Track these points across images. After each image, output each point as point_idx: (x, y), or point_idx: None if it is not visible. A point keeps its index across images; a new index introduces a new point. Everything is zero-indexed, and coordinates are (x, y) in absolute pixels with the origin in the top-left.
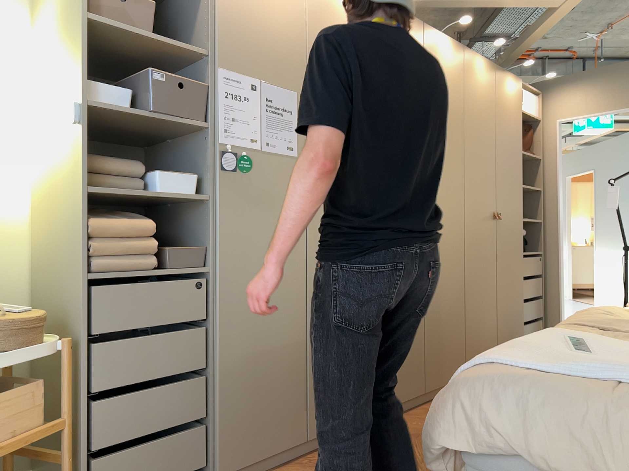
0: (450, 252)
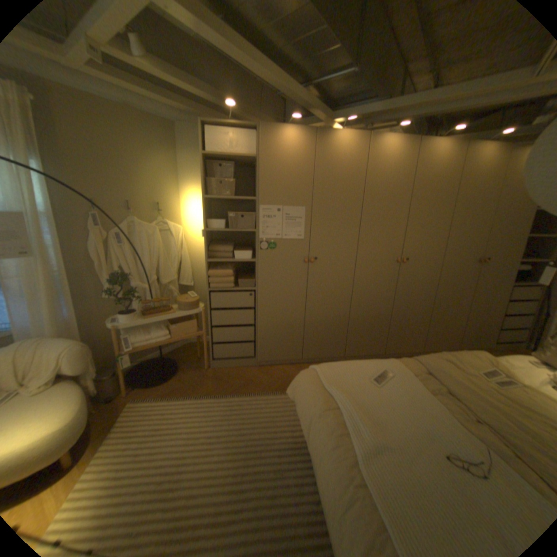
0: (427, 284)
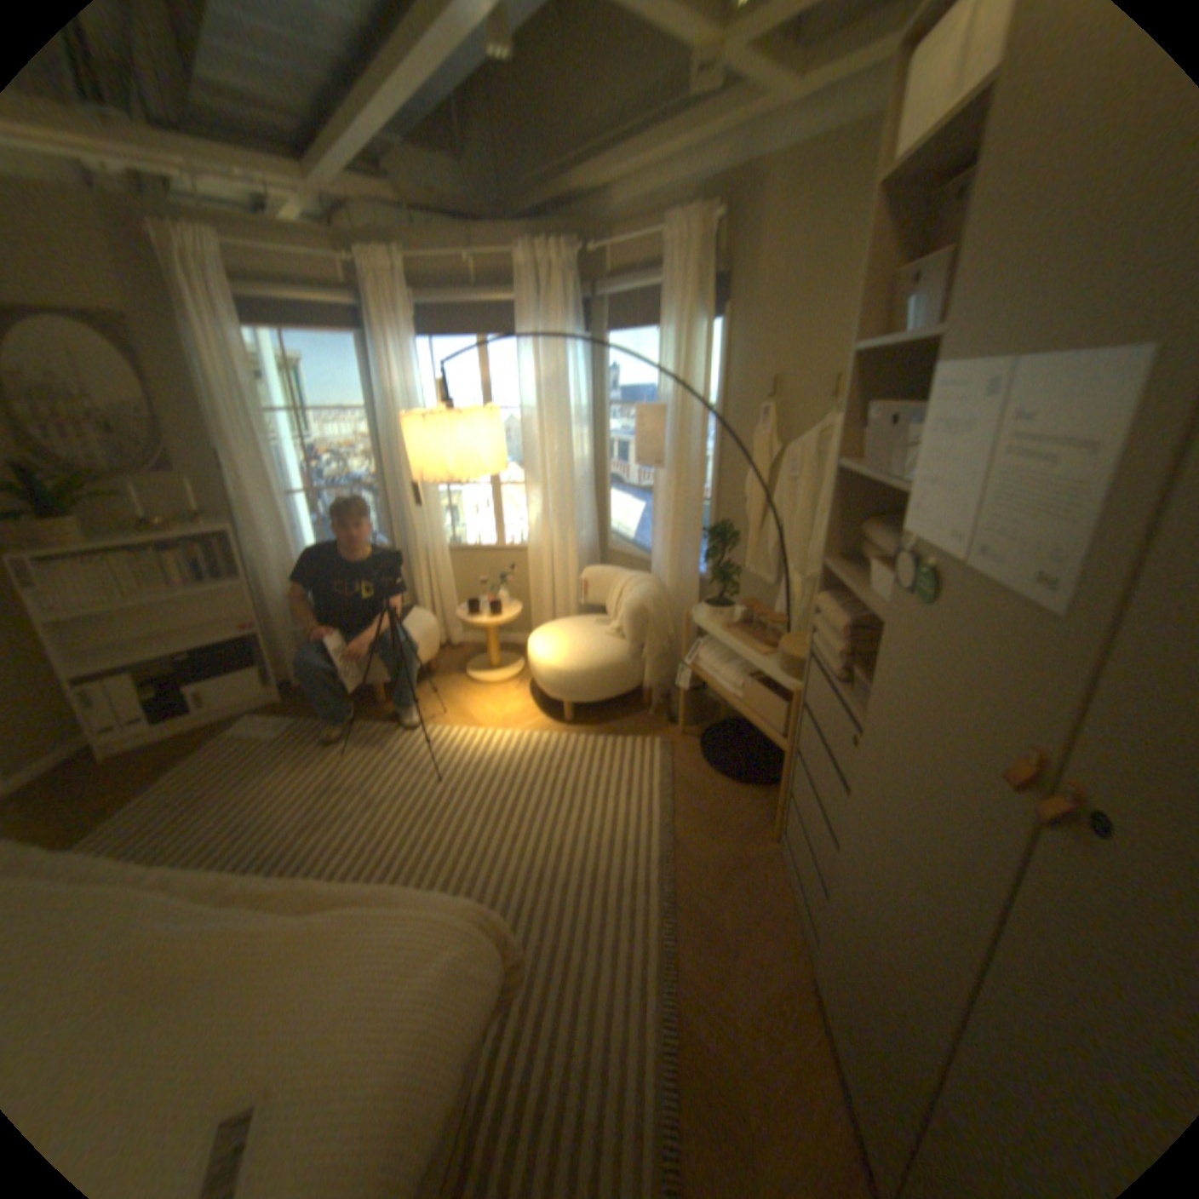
0: None
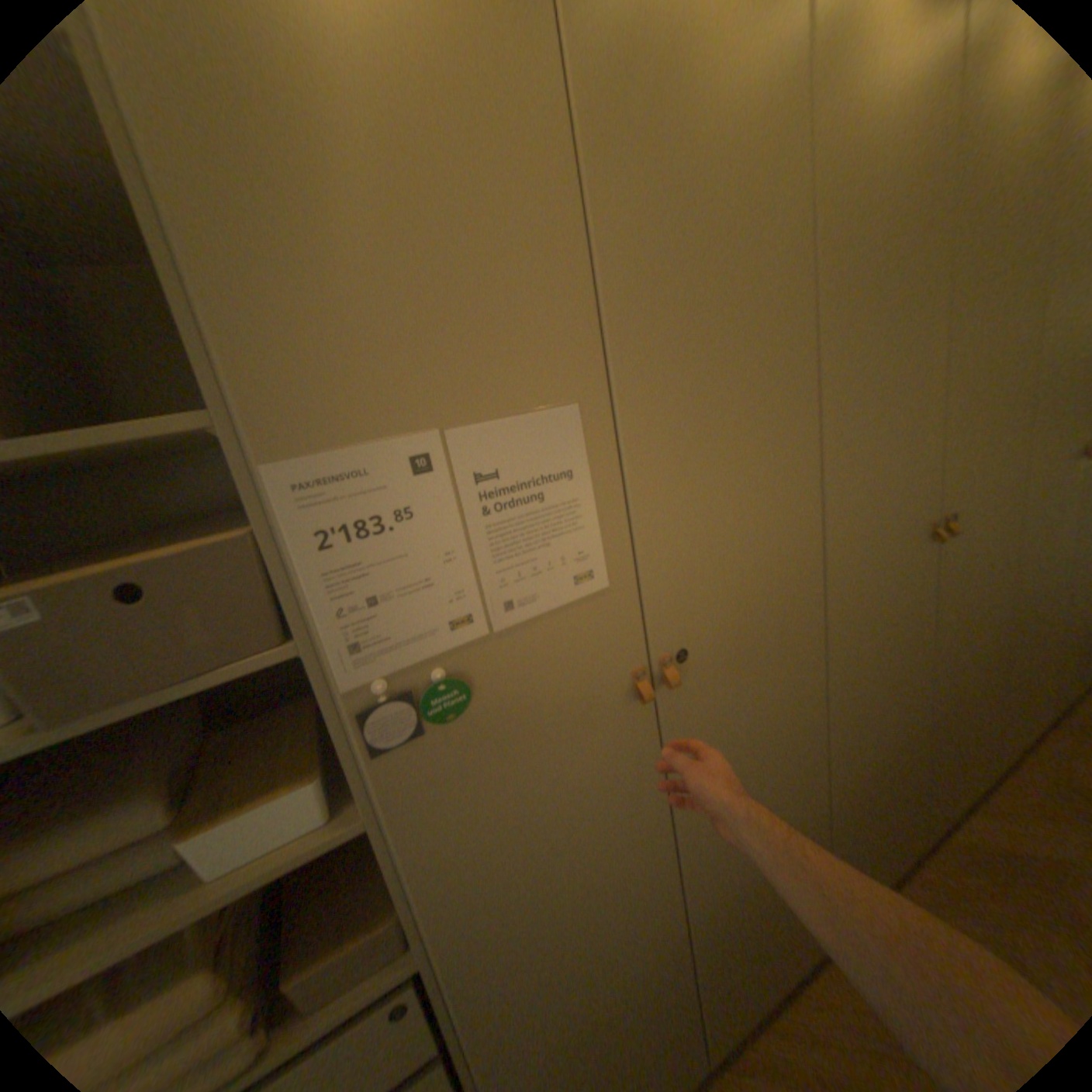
0: (999, 577)
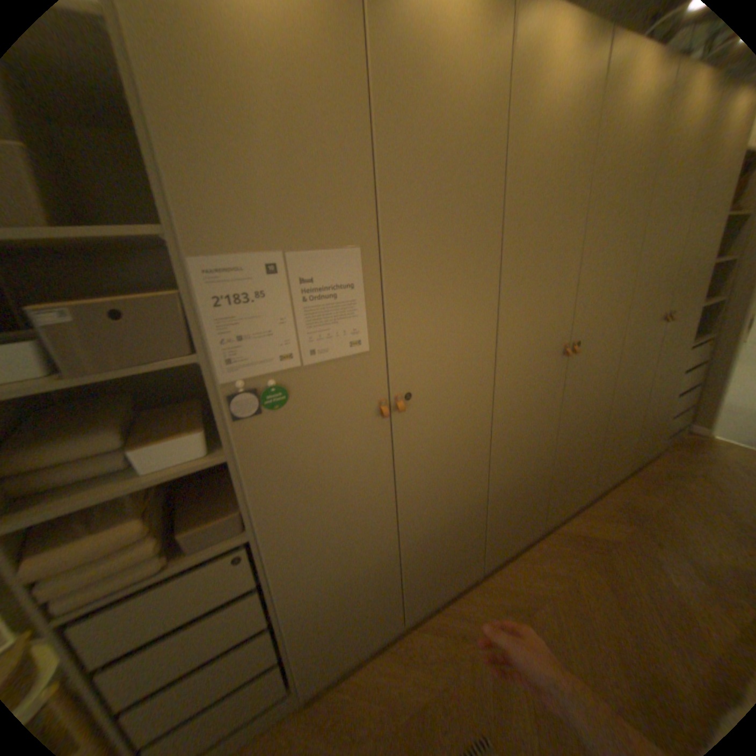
0: (603, 383)
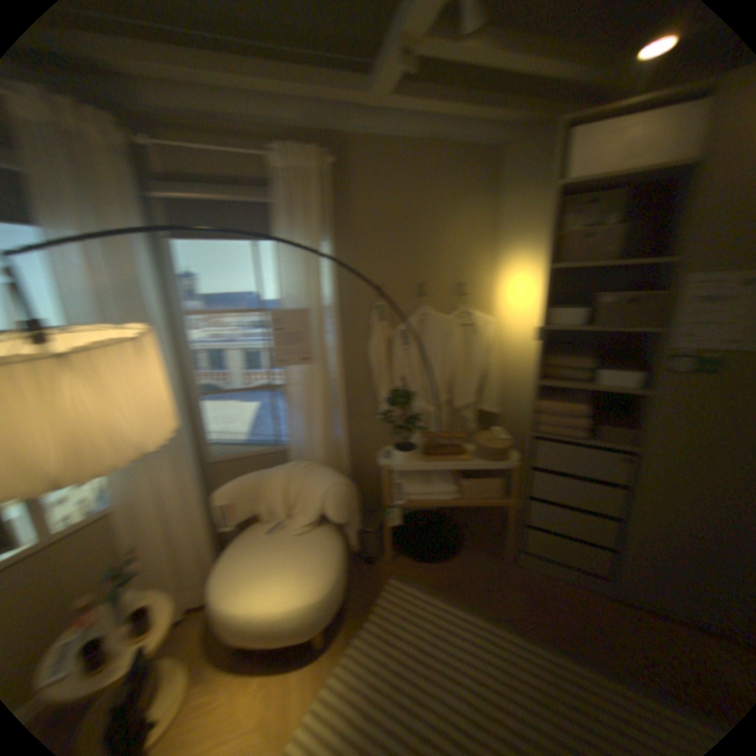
0: None
